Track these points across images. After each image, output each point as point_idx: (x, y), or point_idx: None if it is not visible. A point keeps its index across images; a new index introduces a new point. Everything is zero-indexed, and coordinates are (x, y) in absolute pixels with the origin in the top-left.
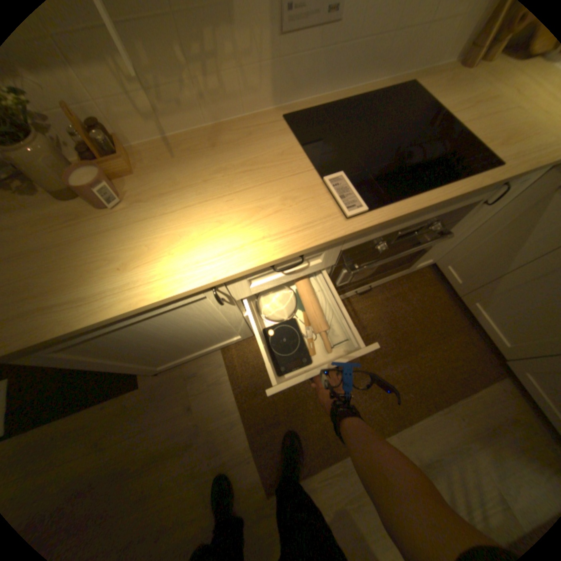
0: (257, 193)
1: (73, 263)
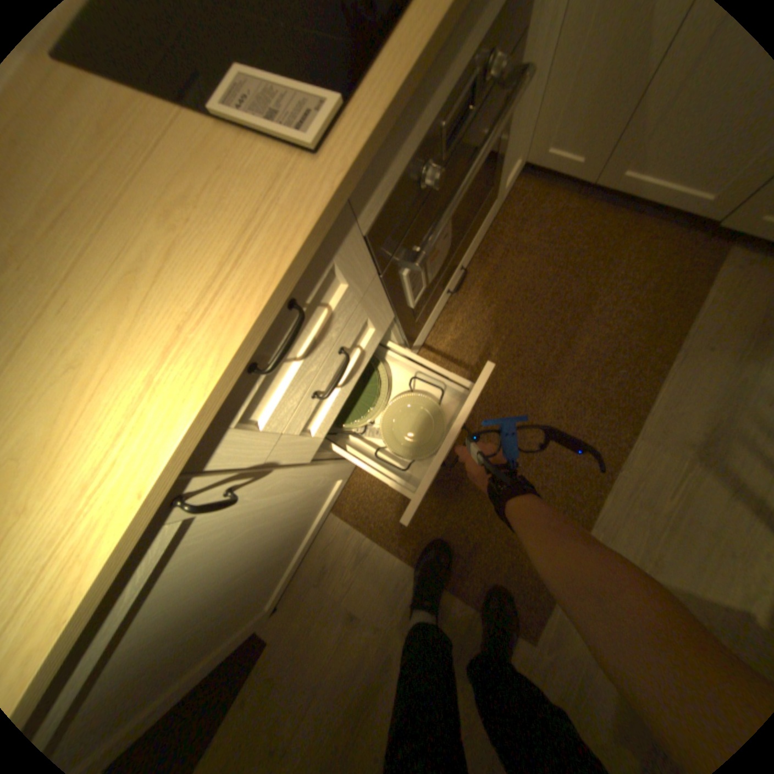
0: (101, 247)
1: None
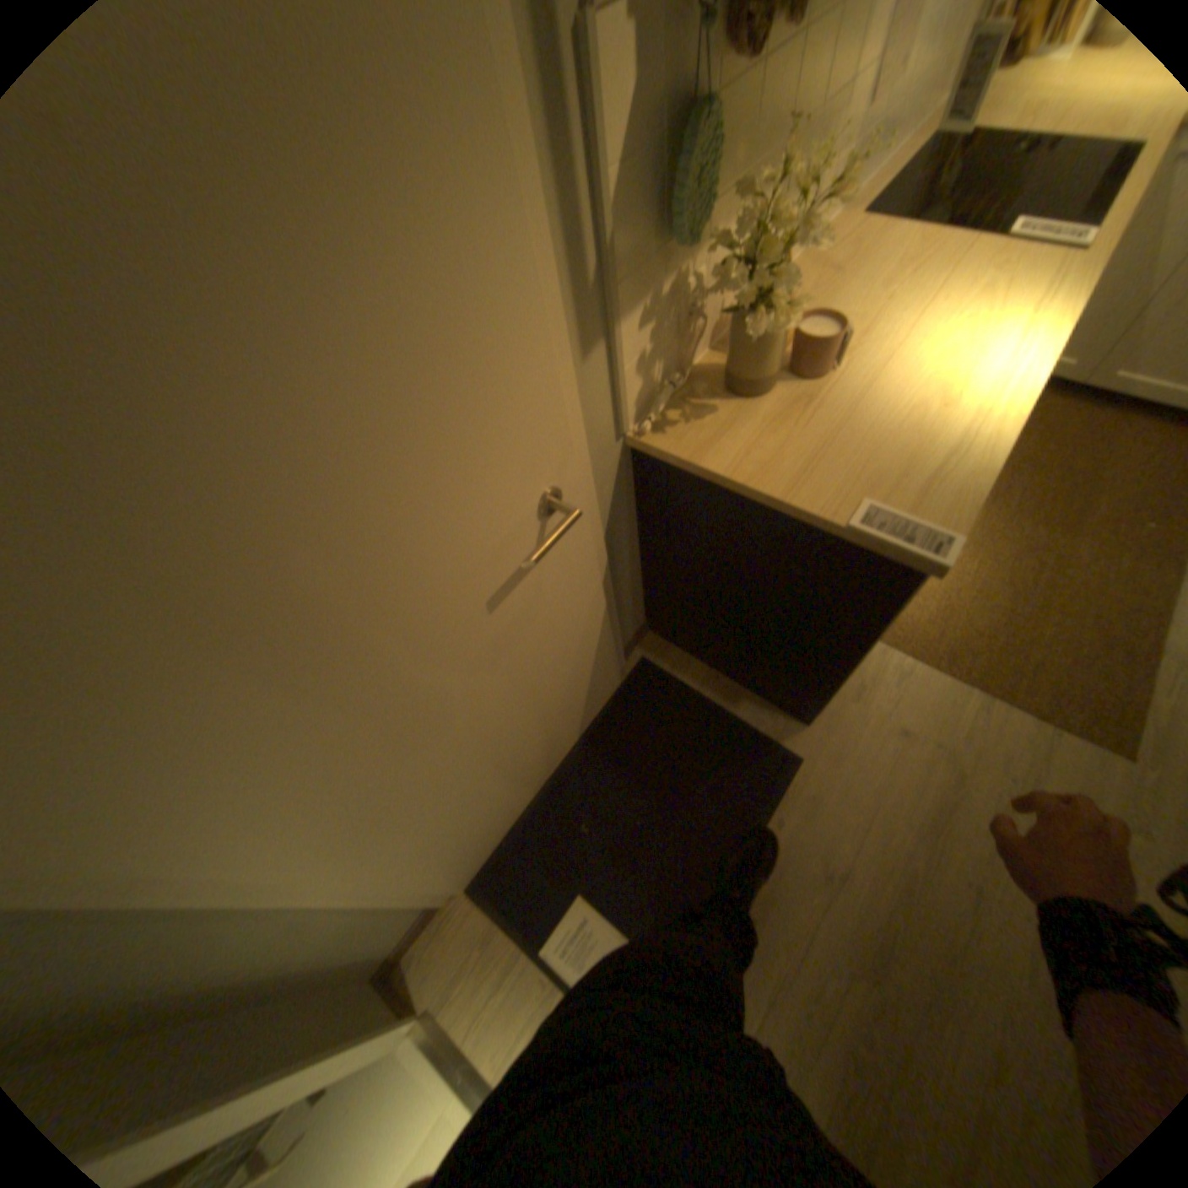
0: (966, 278)
1: (891, 429)
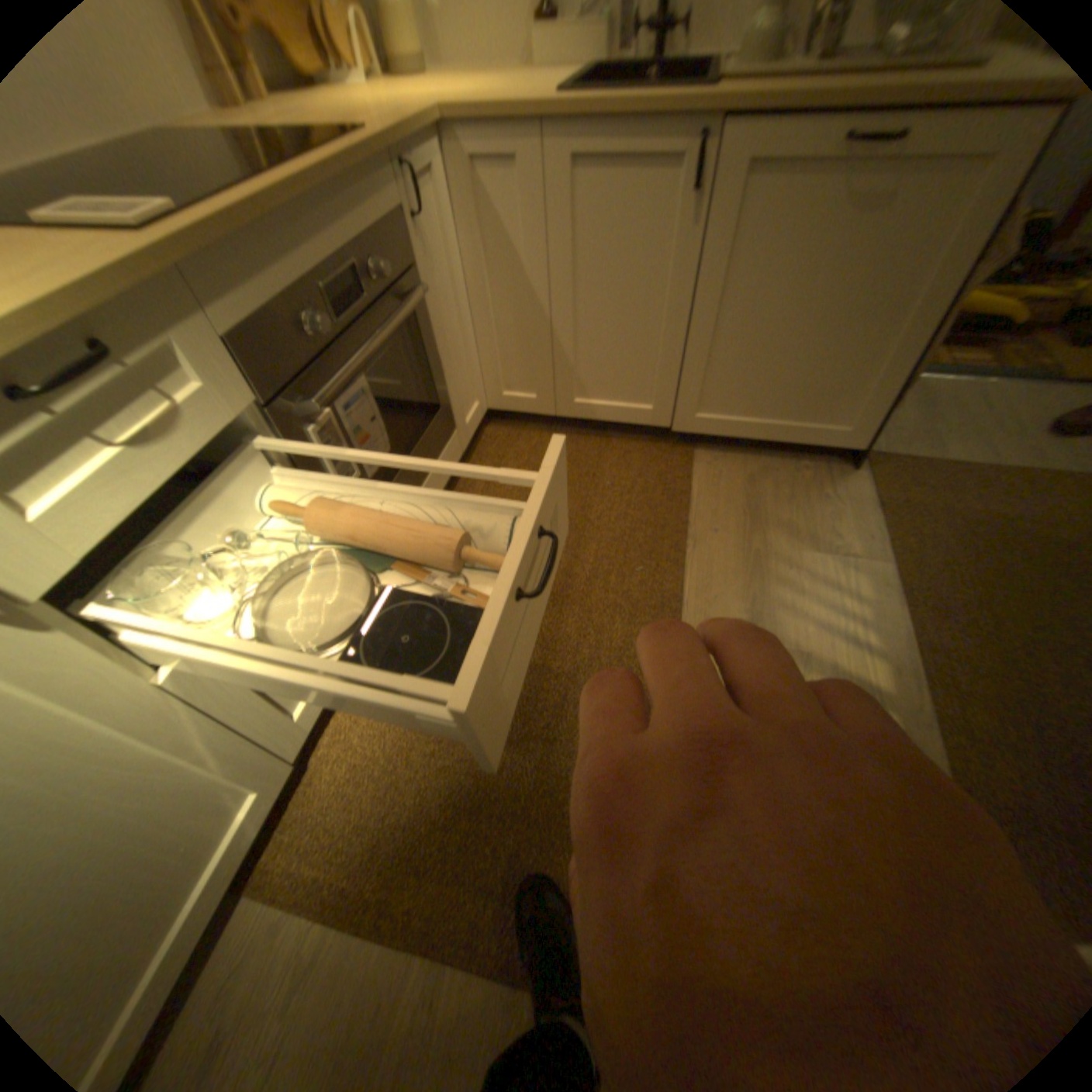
0: None
1: None
